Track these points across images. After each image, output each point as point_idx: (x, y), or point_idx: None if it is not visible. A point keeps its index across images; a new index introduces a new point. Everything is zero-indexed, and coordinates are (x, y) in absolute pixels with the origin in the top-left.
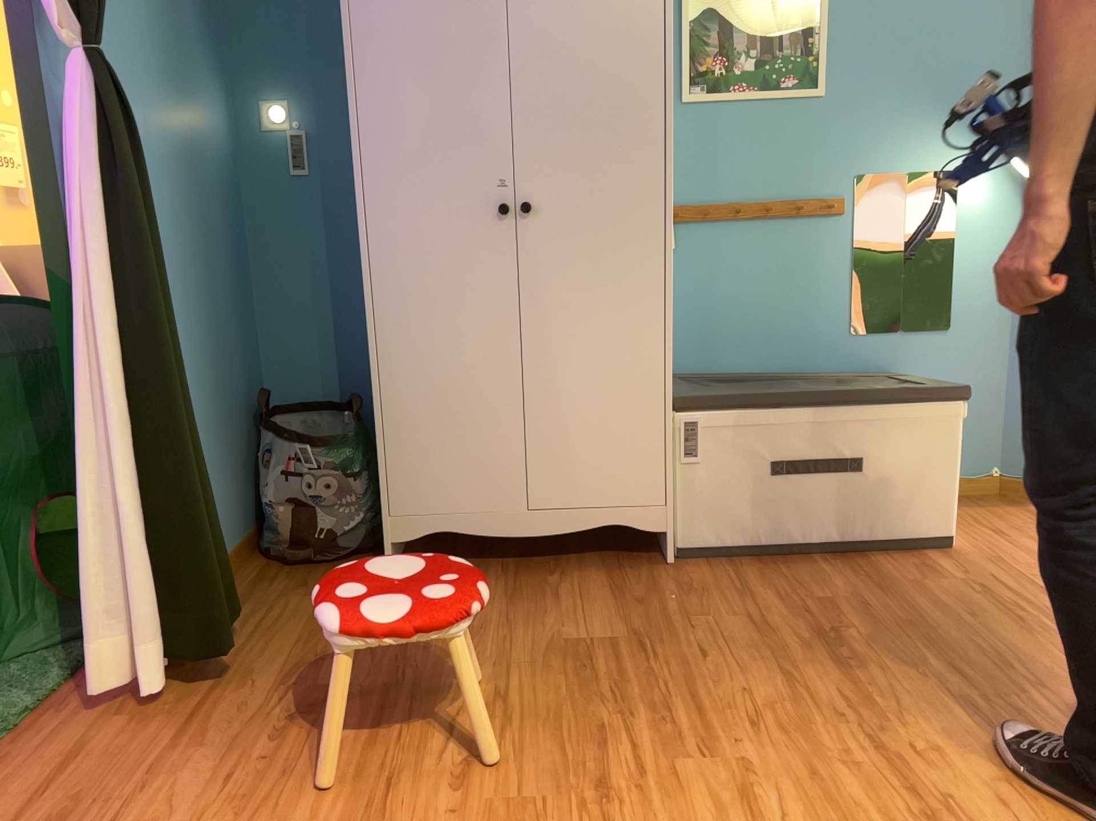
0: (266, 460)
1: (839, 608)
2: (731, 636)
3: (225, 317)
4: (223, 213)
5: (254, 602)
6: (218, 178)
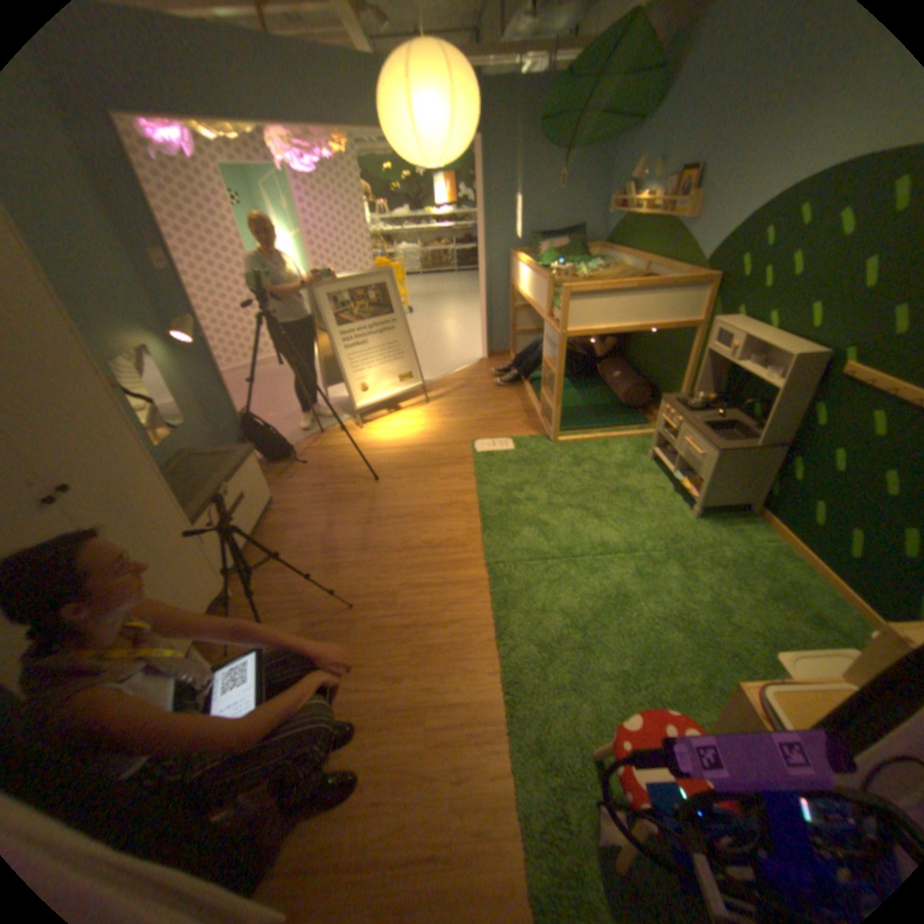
0: None
1: (305, 541)
2: (314, 578)
3: None
4: None
5: None
6: None
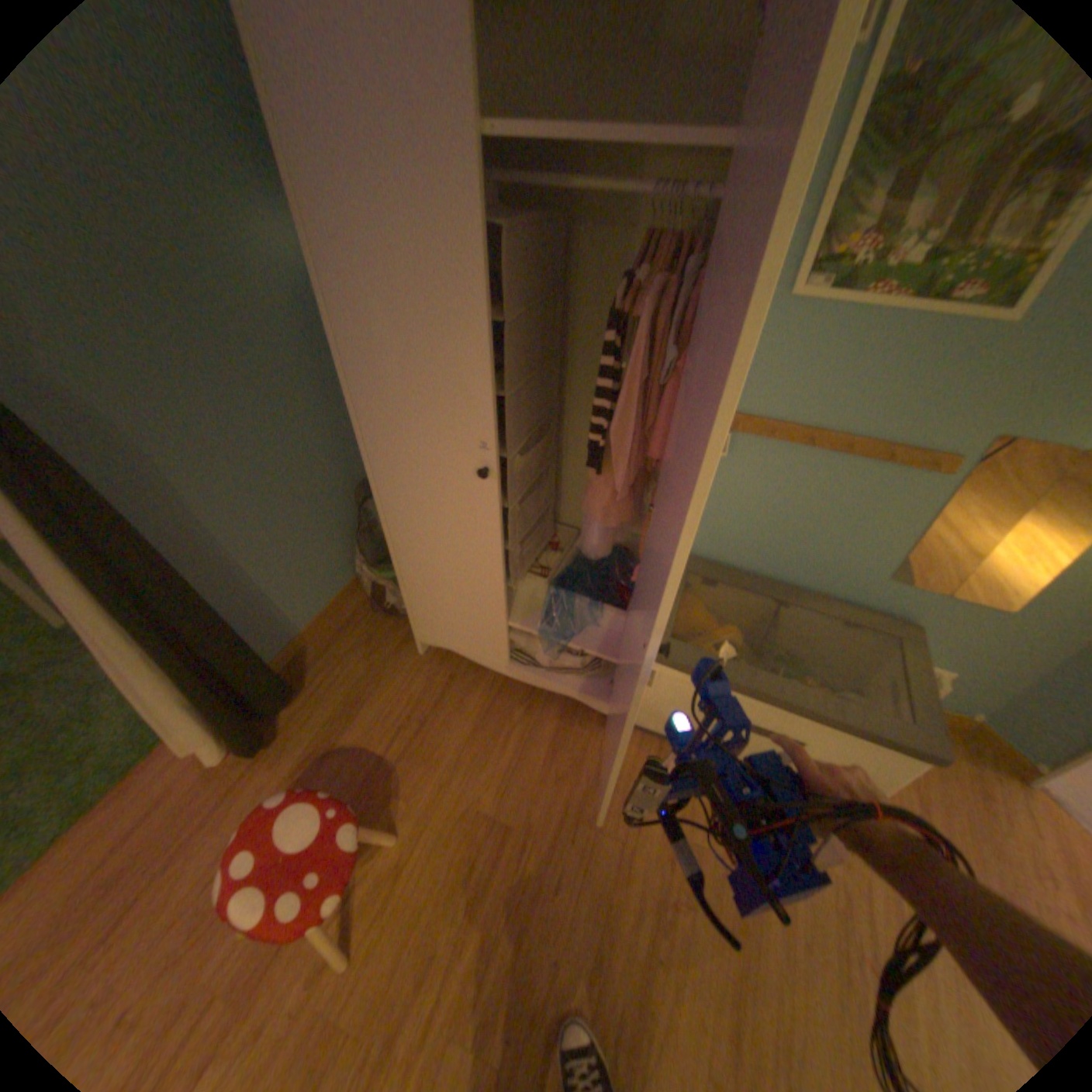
0: (368, 529)
1: (709, 867)
2: (600, 870)
3: (316, 440)
4: (301, 346)
5: (330, 656)
6: (290, 313)
